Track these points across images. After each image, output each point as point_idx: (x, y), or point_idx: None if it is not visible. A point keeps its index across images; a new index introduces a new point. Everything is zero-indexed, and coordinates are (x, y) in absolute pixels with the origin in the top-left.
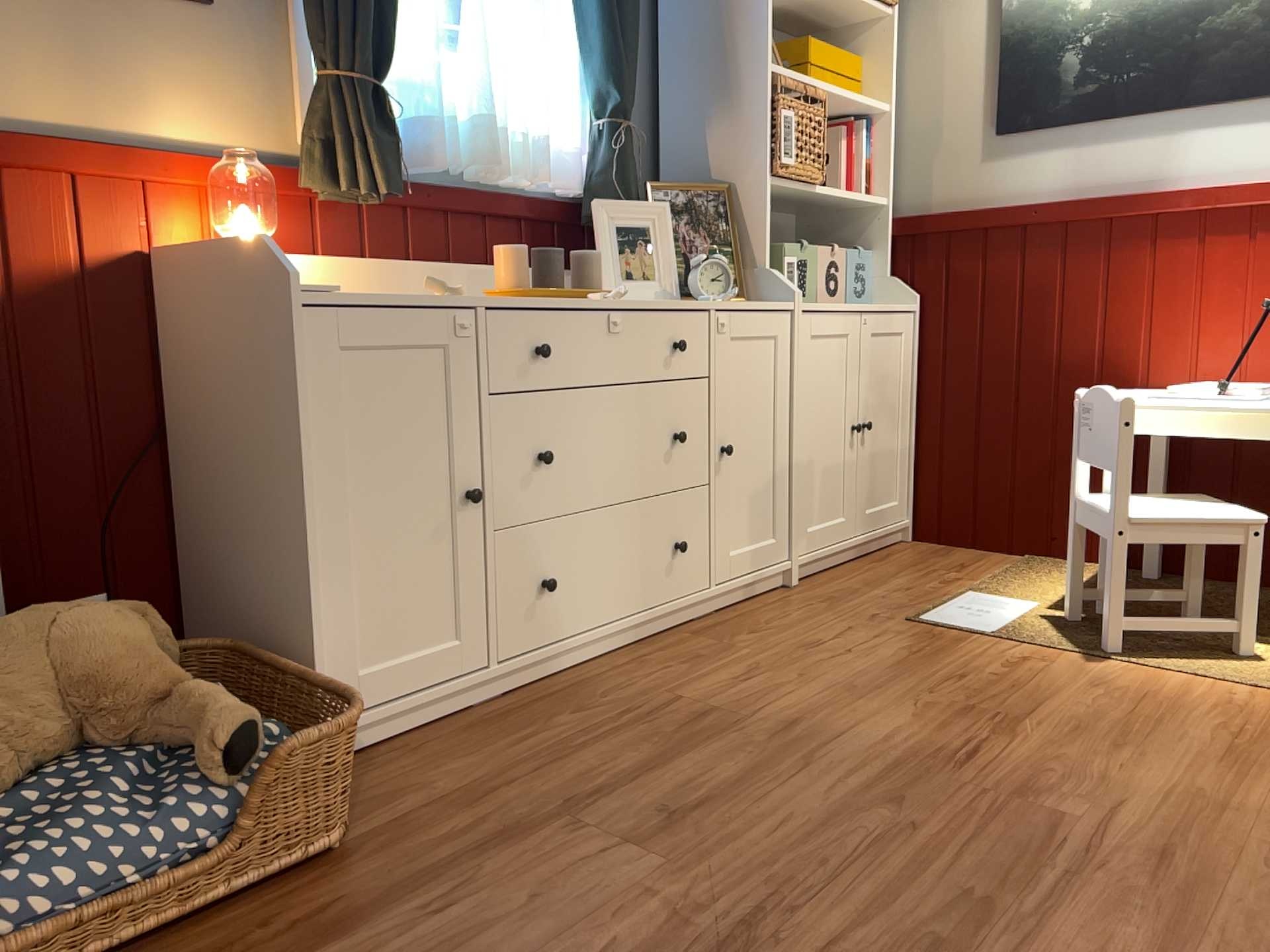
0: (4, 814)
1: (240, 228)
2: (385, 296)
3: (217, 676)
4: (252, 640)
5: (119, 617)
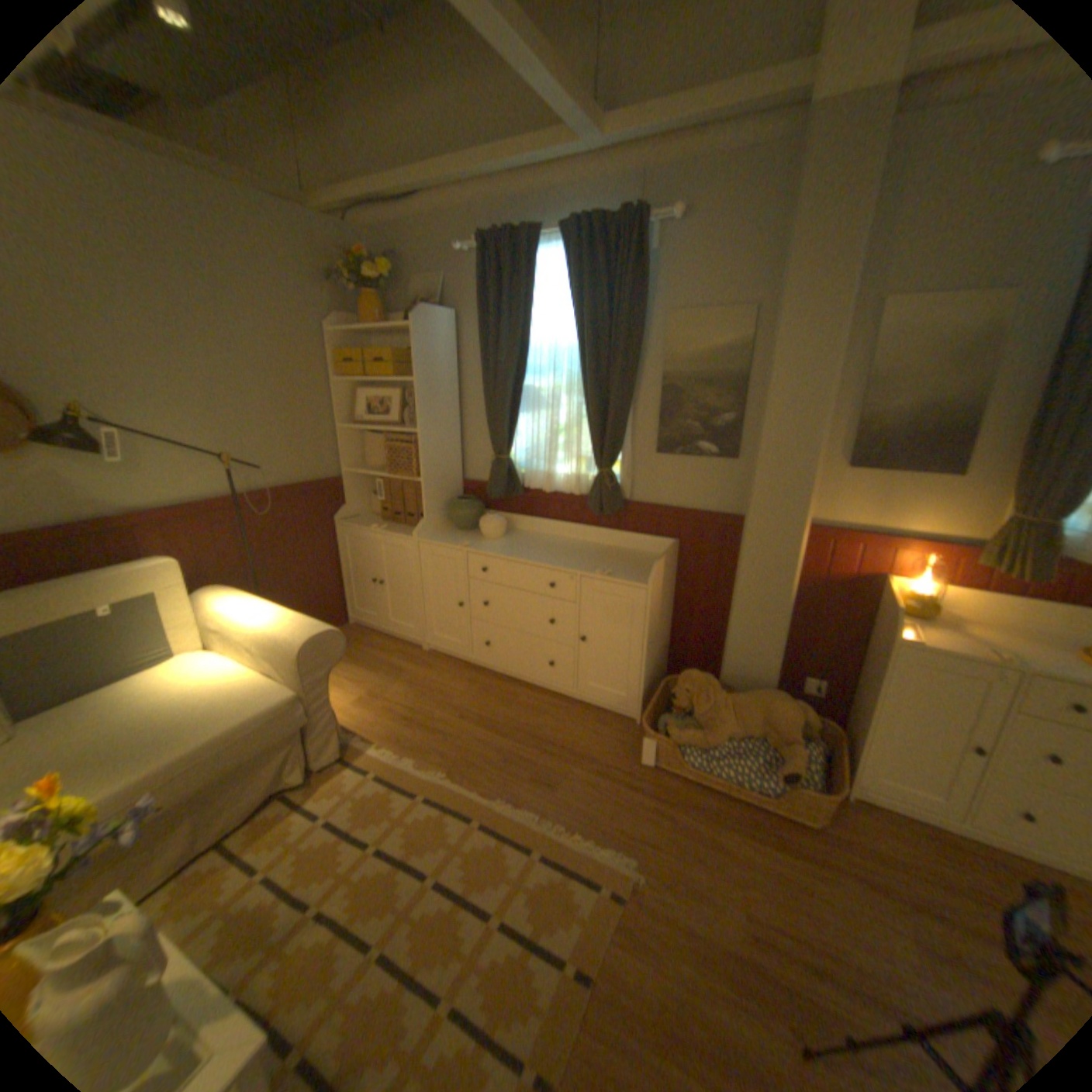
0: (737, 745)
1: (927, 581)
2: (966, 647)
3: (835, 740)
4: (857, 736)
5: (794, 711)
